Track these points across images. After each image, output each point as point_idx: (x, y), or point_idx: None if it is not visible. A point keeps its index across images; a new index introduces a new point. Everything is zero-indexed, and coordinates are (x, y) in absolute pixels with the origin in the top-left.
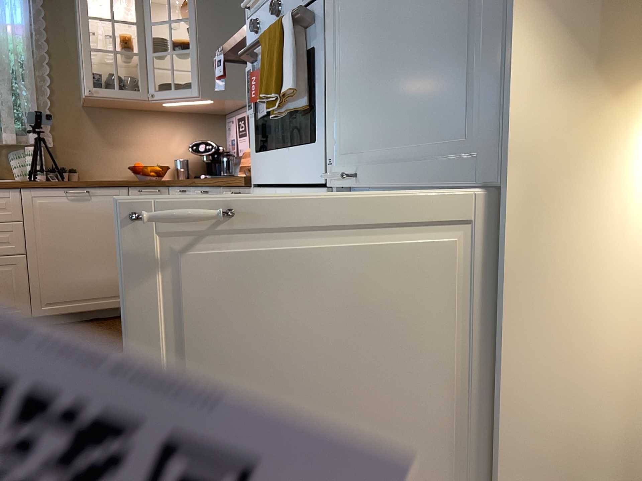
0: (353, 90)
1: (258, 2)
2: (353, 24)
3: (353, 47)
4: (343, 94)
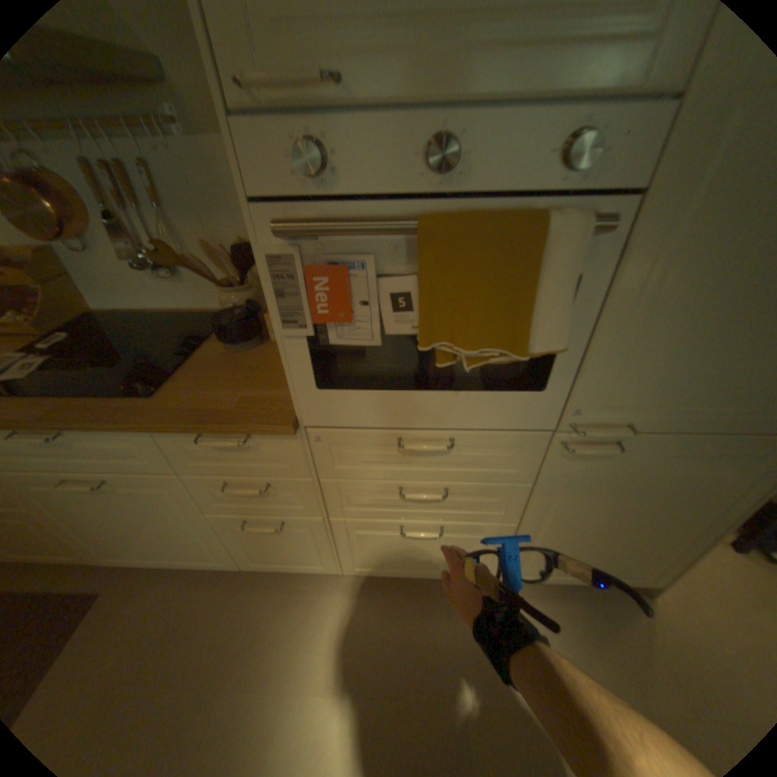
0: (654, 347)
1: (293, 84)
2: (696, 267)
3: (681, 297)
4: (627, 347)
